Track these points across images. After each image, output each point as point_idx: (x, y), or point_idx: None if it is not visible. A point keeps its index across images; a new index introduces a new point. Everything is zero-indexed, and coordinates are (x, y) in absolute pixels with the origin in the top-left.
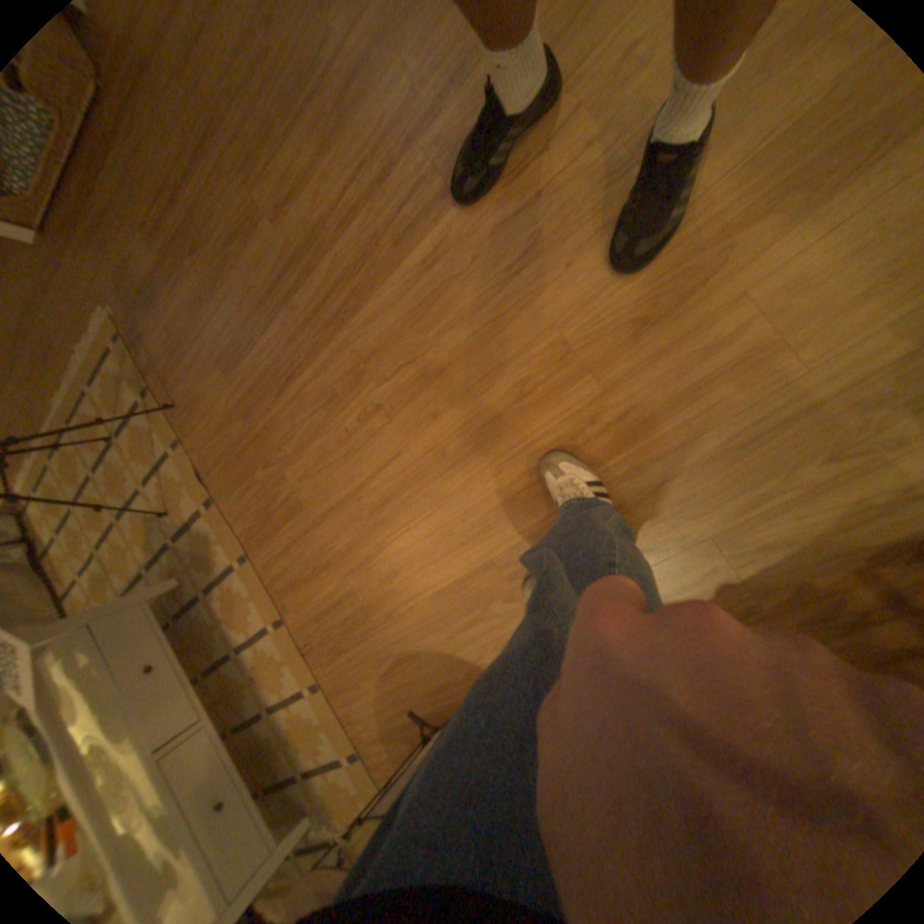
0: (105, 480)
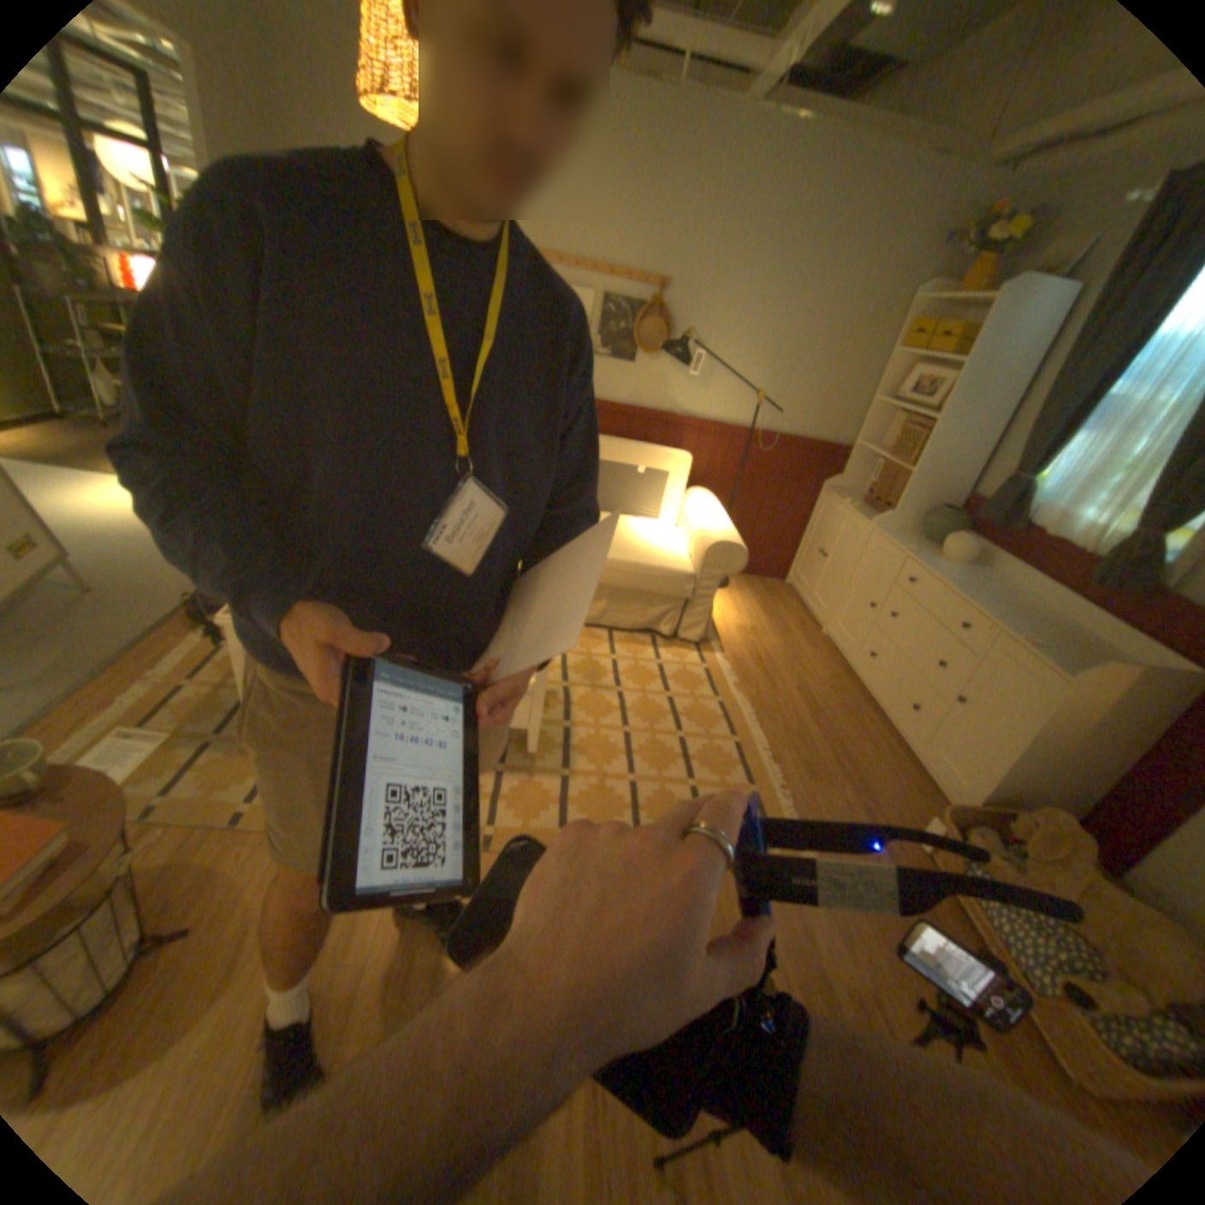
0: (657, 753)
